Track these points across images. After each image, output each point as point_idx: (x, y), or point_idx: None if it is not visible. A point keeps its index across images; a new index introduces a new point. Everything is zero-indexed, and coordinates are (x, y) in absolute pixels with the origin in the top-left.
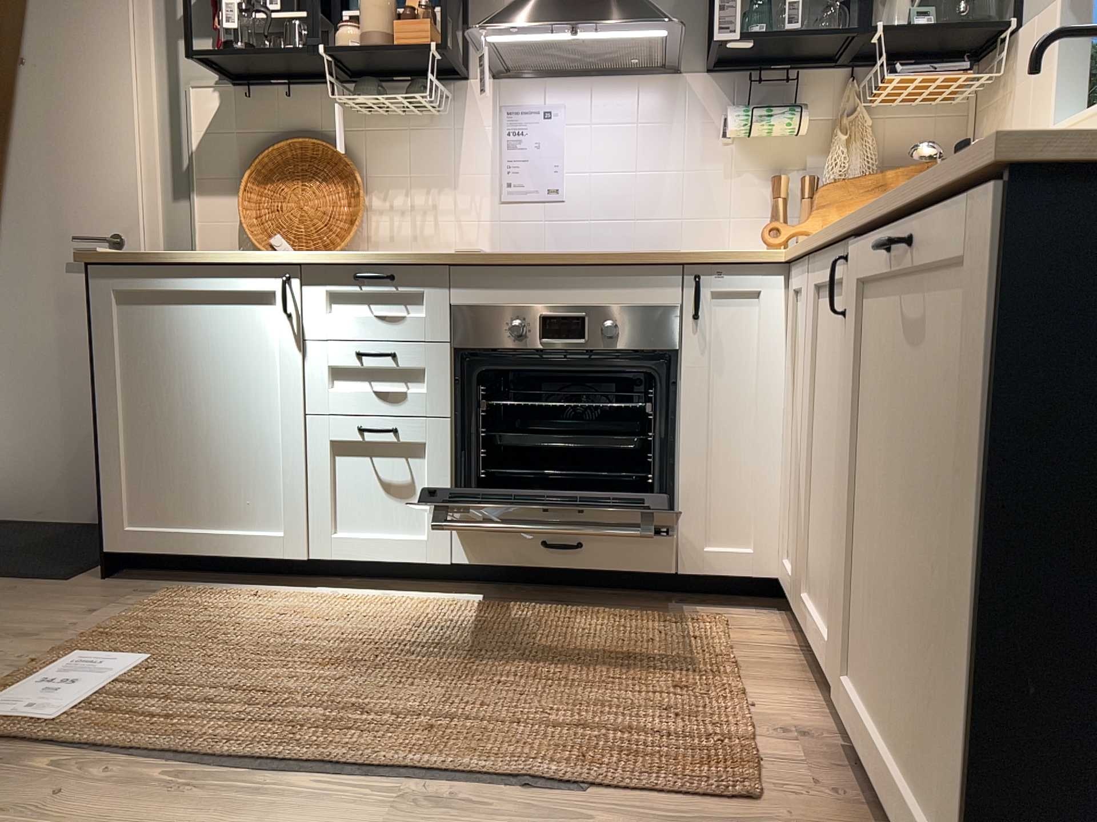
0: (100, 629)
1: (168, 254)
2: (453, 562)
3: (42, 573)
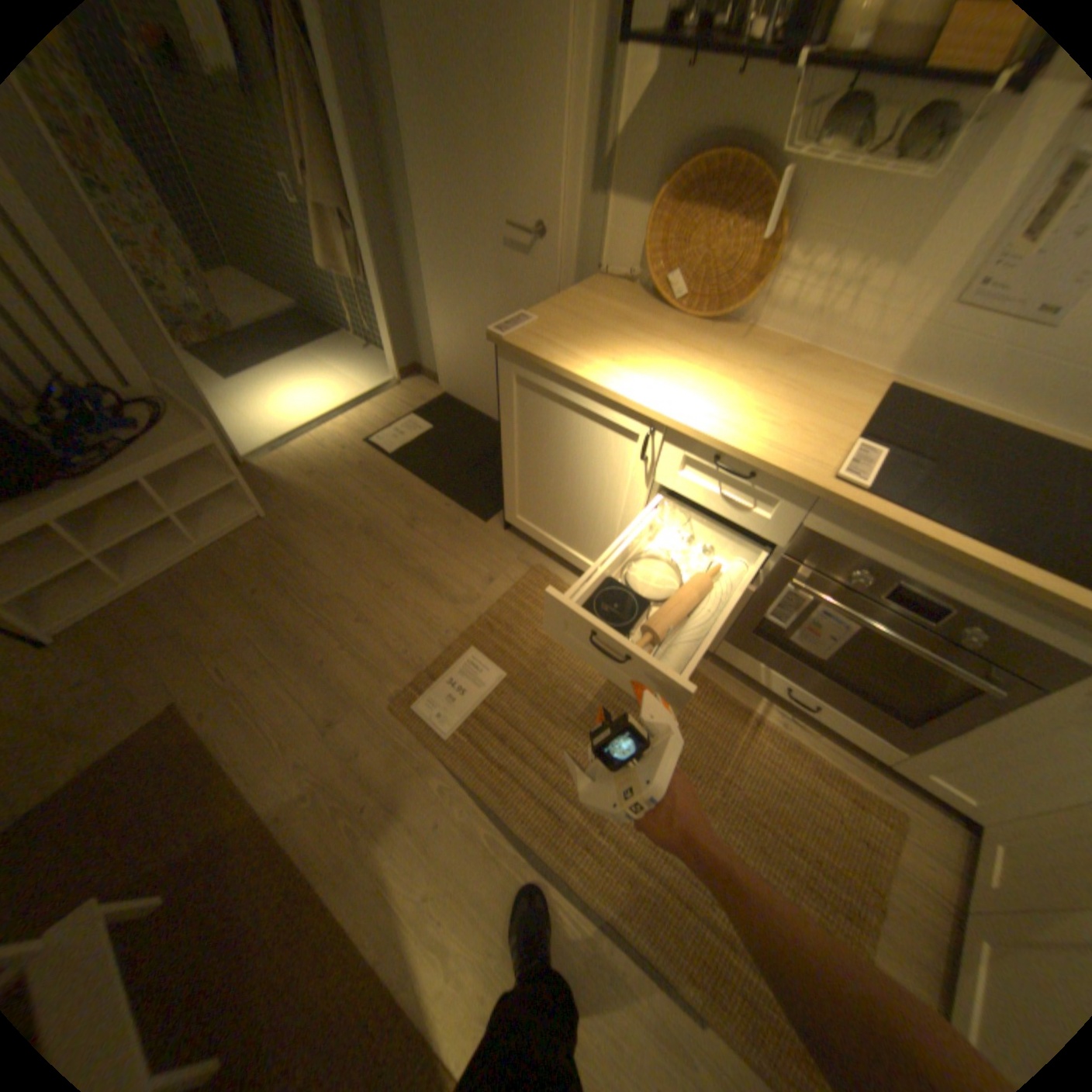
0: (489, 613)
1: (556, 366)
2: (715, 653)
3: (475, 508)
